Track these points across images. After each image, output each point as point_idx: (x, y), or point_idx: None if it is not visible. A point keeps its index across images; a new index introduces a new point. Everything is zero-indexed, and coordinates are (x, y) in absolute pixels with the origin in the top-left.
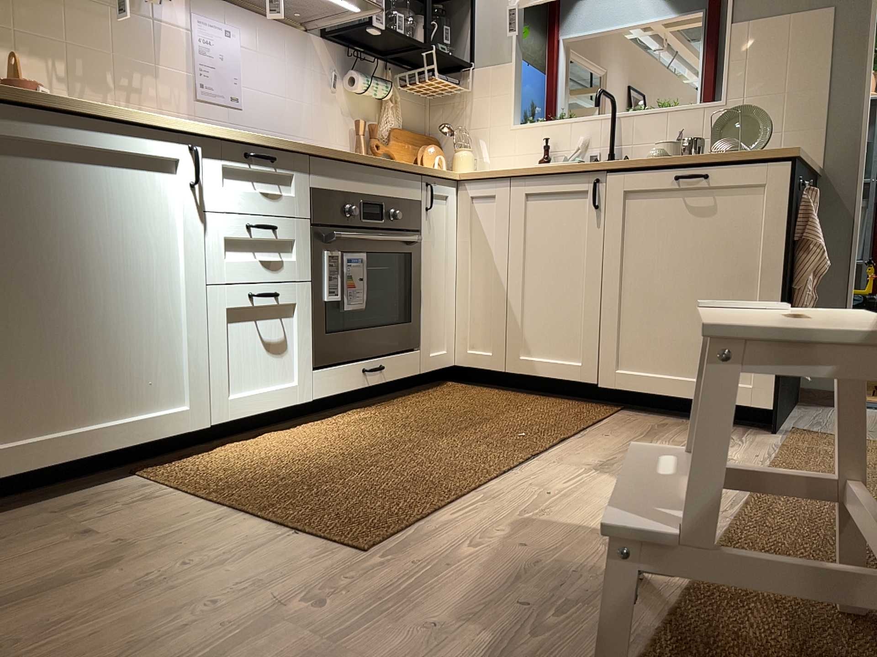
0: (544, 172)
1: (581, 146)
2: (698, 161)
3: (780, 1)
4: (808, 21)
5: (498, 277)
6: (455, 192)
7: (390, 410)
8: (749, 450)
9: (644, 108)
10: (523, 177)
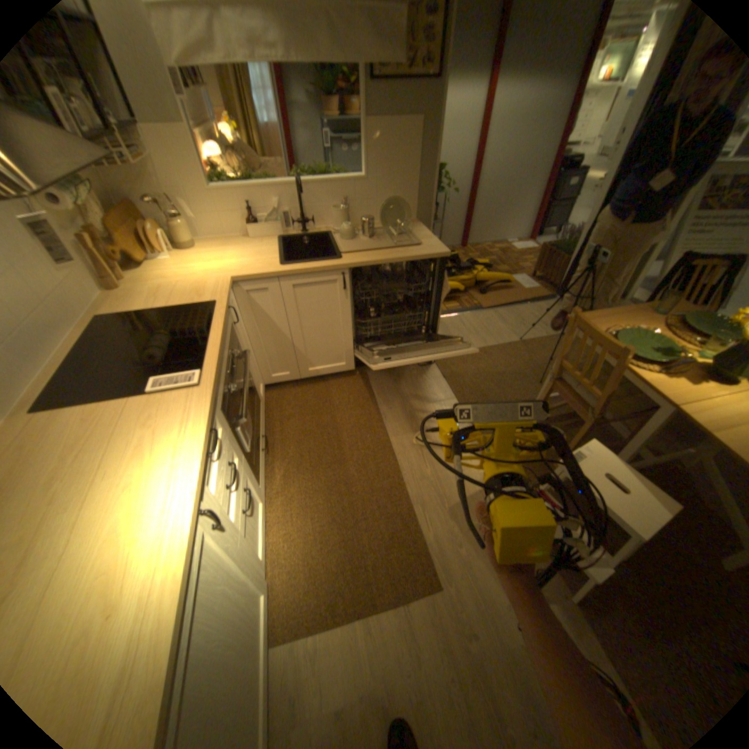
0: (304, 271)
1: (273, 204)
2: (402, 259)
3: (395, 100)
4: (411, 121)
5: (283, 335)
6: (231, 291)
7: (280, 453)
8: (439, 387)
9: (303, 164)
10: (287, 275)
